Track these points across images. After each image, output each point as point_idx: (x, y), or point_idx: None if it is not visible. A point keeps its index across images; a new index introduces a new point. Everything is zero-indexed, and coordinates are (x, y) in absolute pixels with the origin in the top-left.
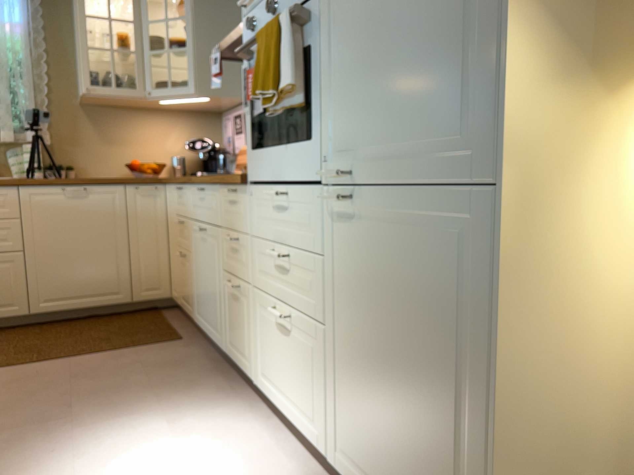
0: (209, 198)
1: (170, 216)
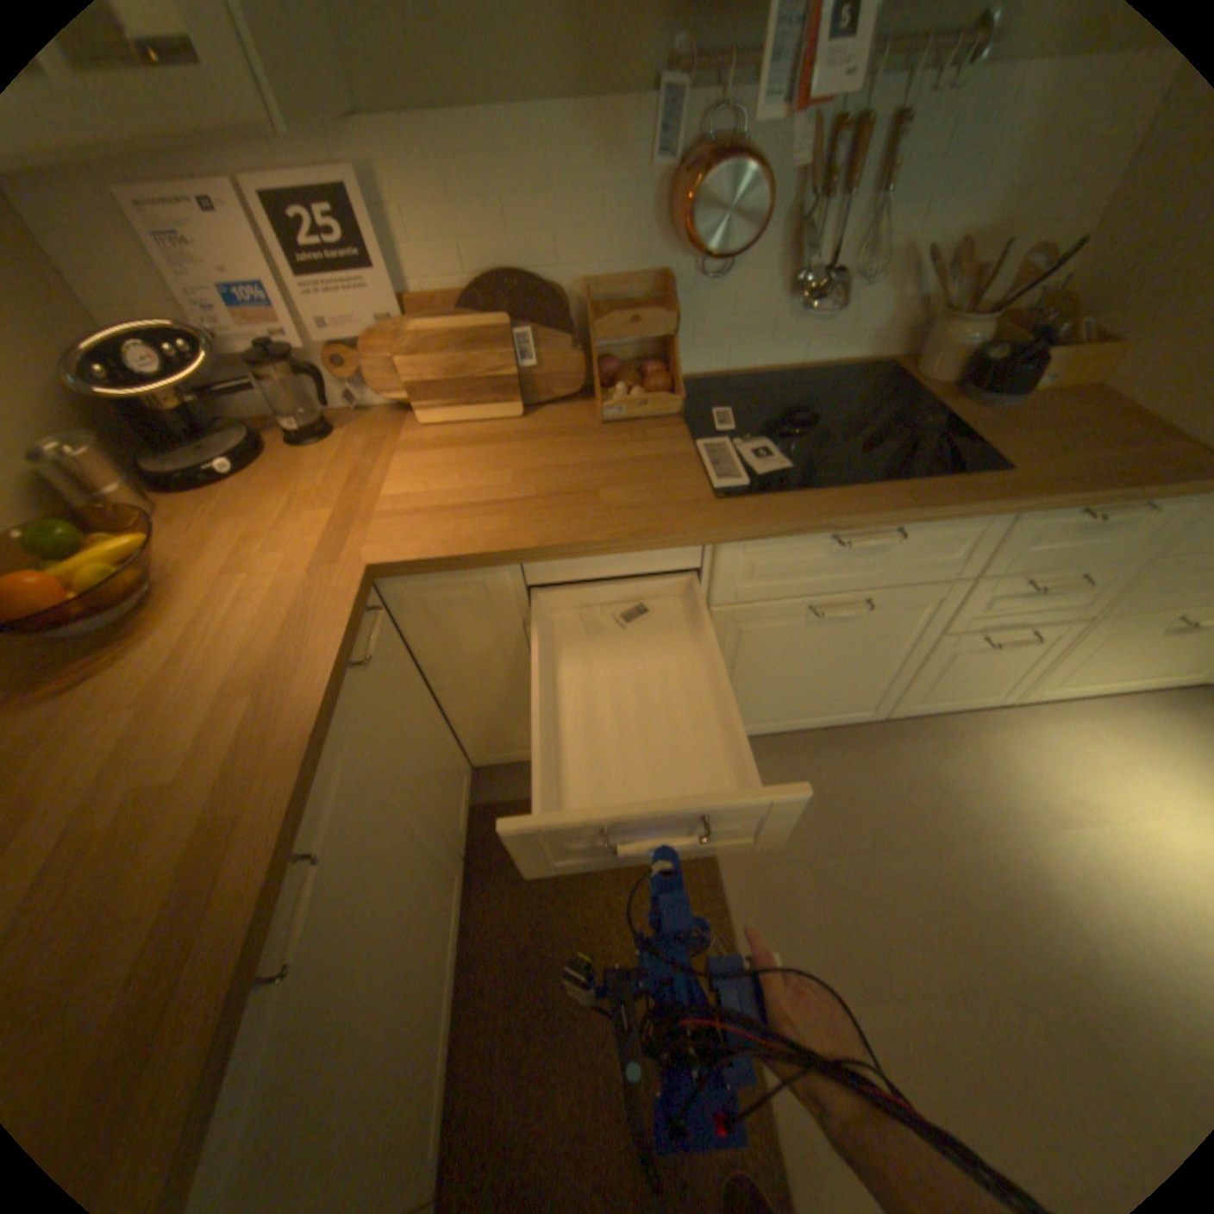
0: (932, 540)
1: (461, 641)
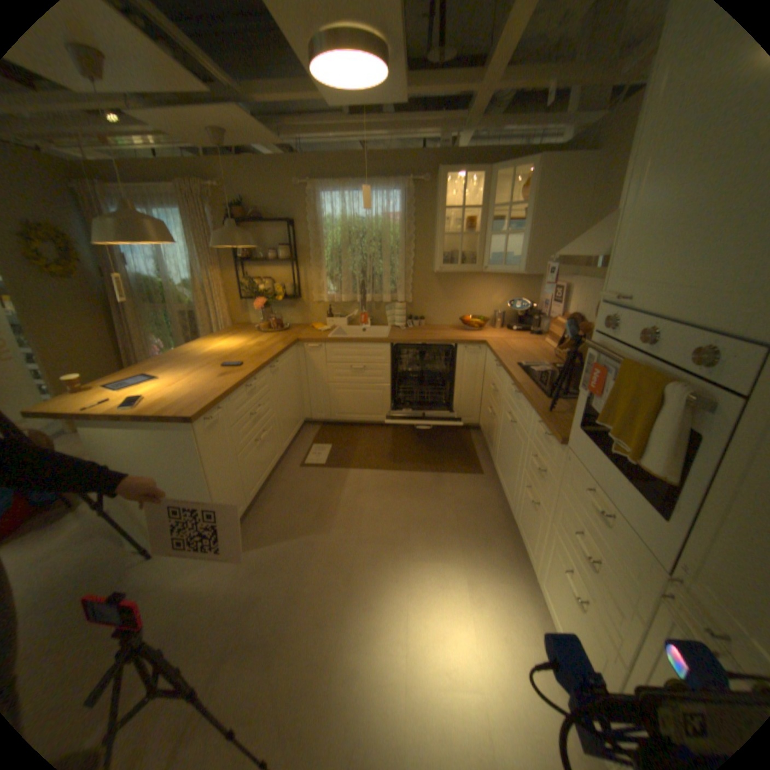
0: (524, 406)
1: (487, 373)
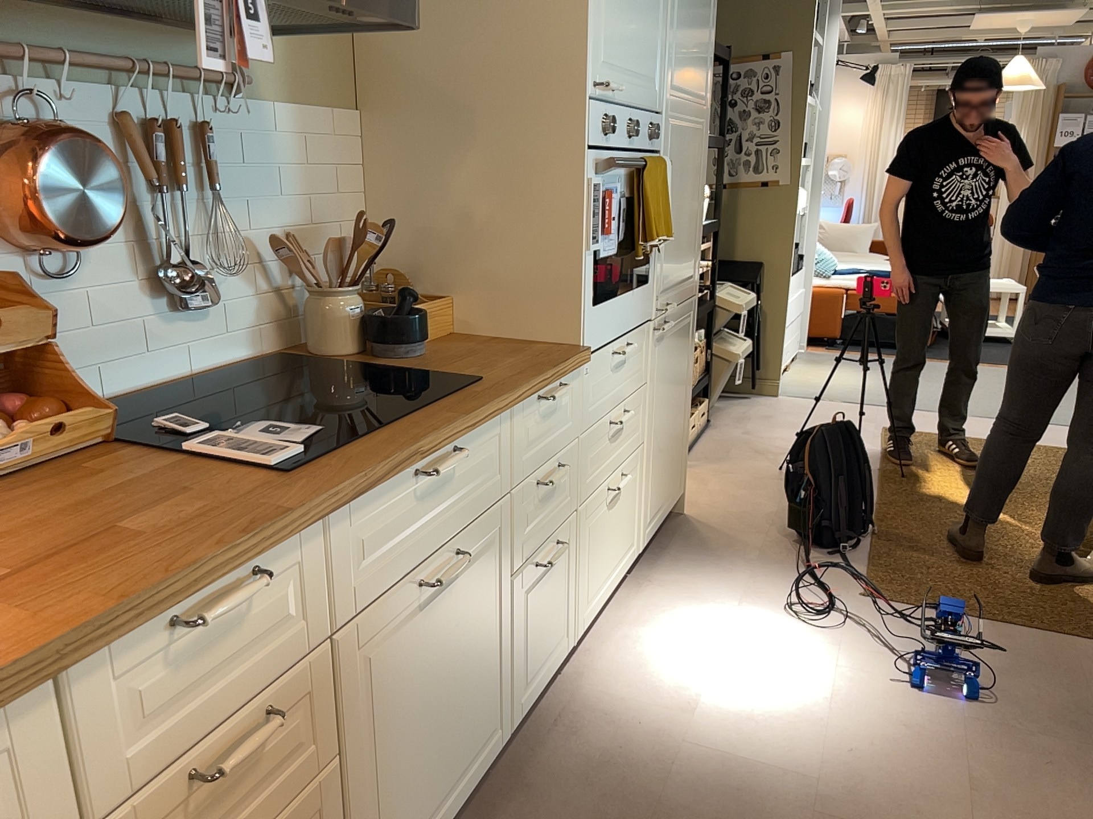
0: (475, 457)
1: None
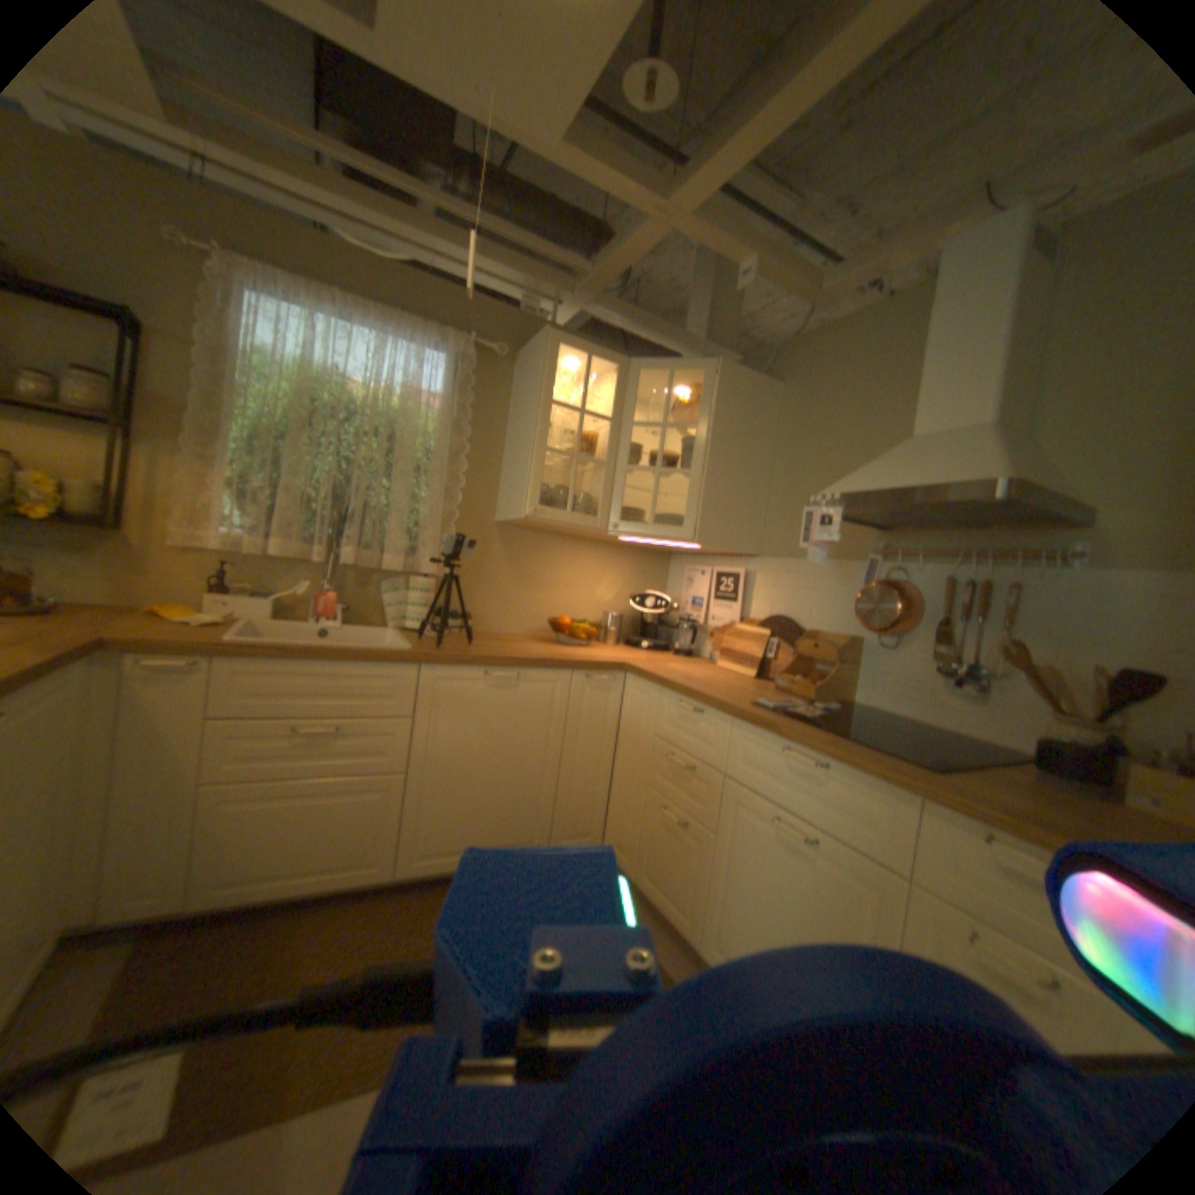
0: (855, 796)
1: (633, 729)
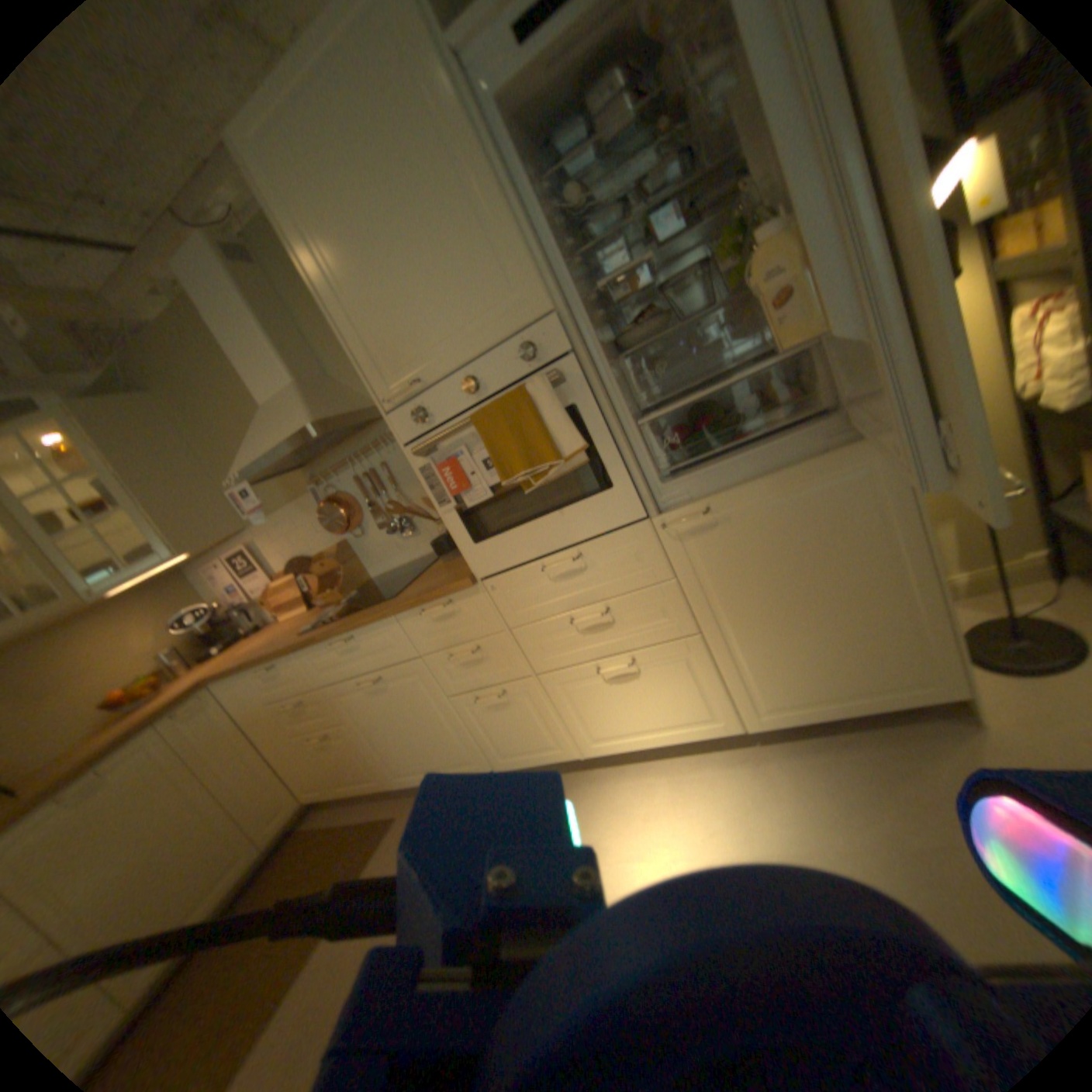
0: (371, 639)
1: (243, 715)
